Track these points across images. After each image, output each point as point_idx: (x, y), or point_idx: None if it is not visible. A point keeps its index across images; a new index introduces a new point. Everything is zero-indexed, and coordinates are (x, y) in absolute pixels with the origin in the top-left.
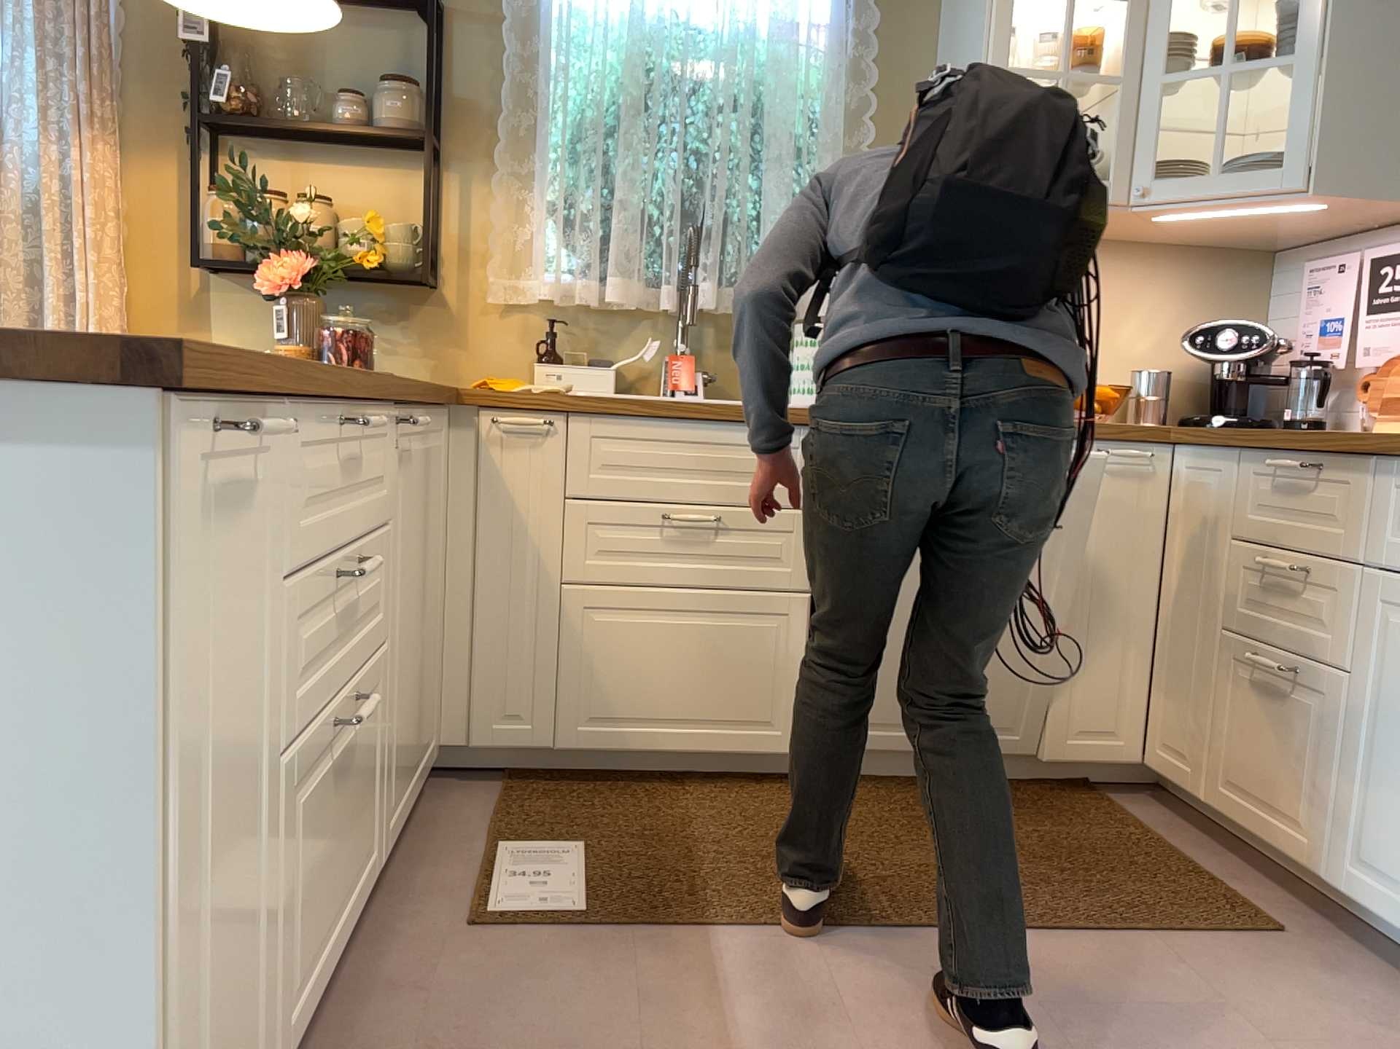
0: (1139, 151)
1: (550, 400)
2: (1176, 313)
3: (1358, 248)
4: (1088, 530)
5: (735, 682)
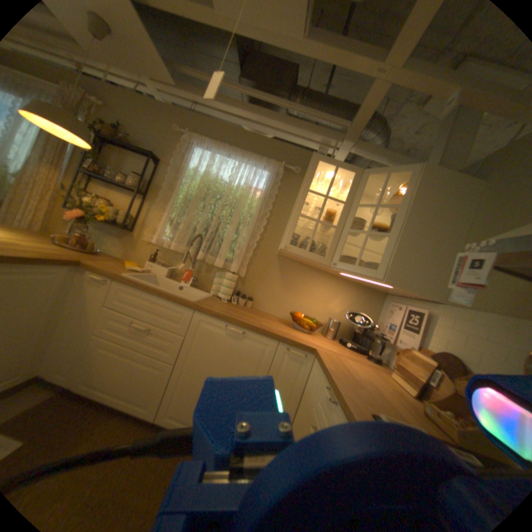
0: (336, 251)
1: (108, 274)
2: (349, 304)
3: (408, 304)
4: (276, 376)
5: (138, 388)
